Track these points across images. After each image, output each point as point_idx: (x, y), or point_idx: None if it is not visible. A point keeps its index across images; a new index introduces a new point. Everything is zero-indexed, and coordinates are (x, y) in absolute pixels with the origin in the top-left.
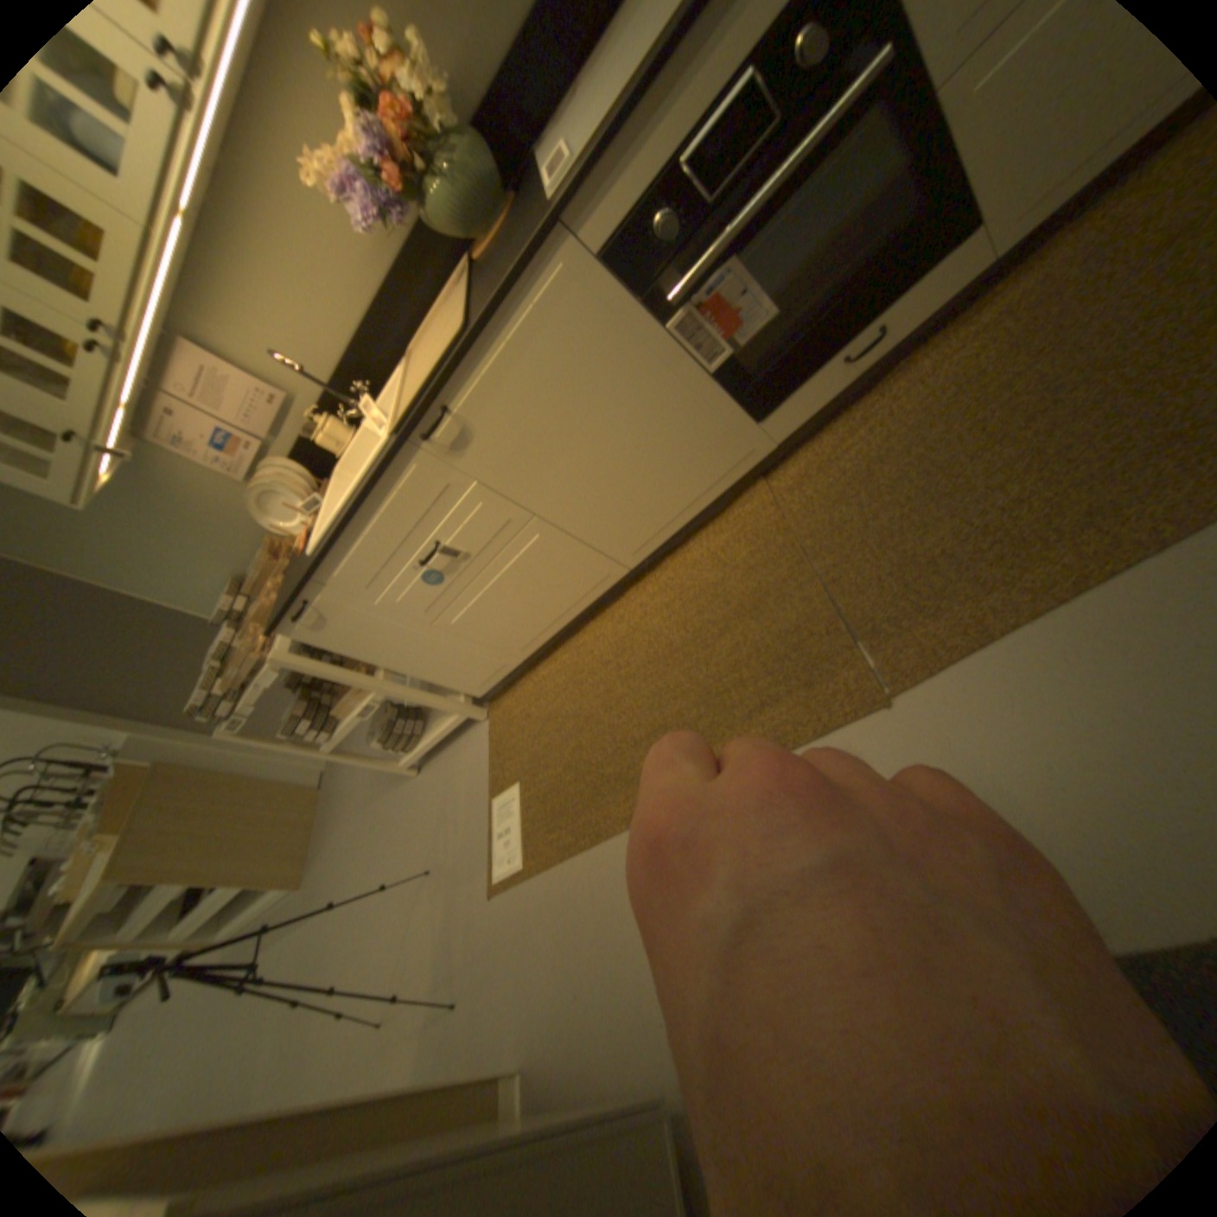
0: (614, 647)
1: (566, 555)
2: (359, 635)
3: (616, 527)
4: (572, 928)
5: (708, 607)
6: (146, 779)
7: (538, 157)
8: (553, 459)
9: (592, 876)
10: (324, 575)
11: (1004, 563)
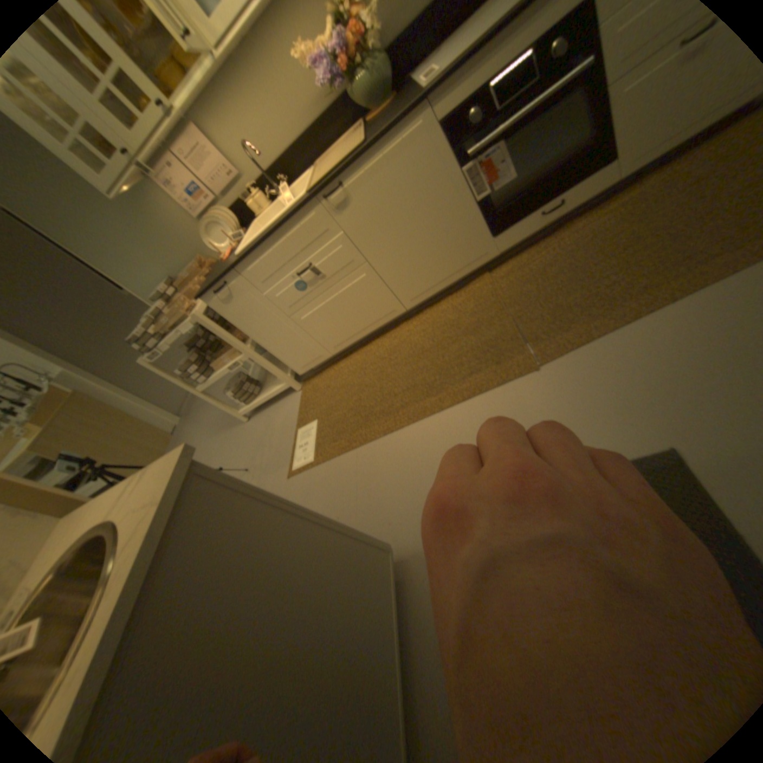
0: (389, 351)
1: (377, 290)
2: (247, 313)
3: (407, 280)
4: (342, 486)
5: (448, 331)
6: (68, 399)
7: (412, 79)
8: (387, 229)
9: (358, 461)
10: (243, 268)
11: (604, 307)
